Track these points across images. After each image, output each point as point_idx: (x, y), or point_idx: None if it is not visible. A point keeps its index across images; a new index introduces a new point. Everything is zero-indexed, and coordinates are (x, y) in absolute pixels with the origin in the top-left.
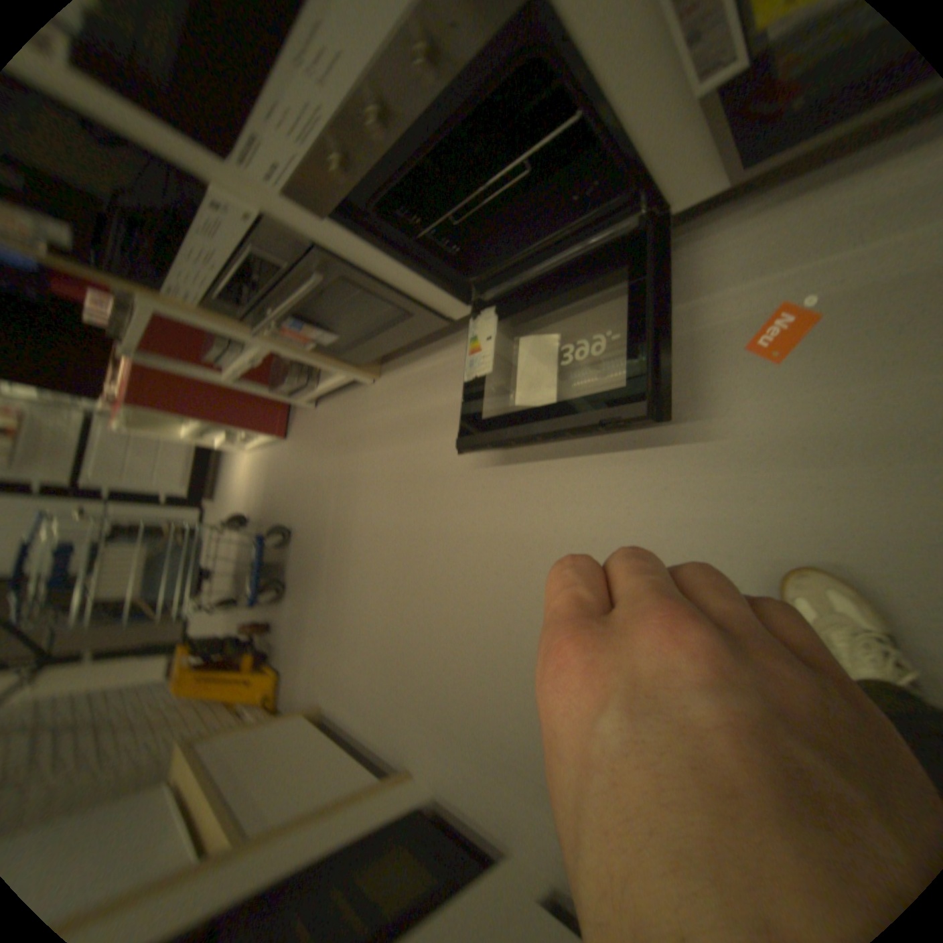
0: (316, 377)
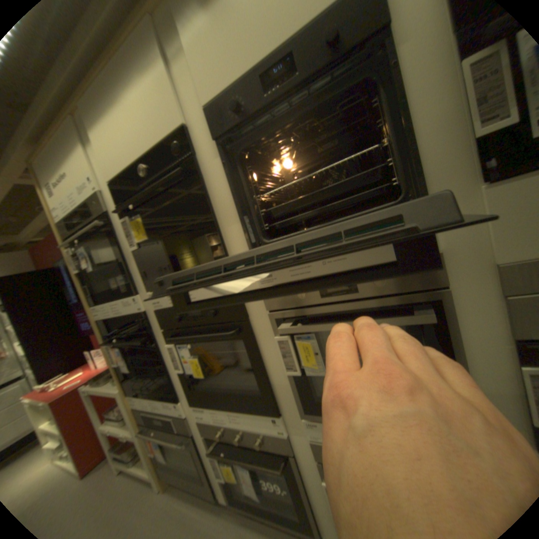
0: (134, 460)
